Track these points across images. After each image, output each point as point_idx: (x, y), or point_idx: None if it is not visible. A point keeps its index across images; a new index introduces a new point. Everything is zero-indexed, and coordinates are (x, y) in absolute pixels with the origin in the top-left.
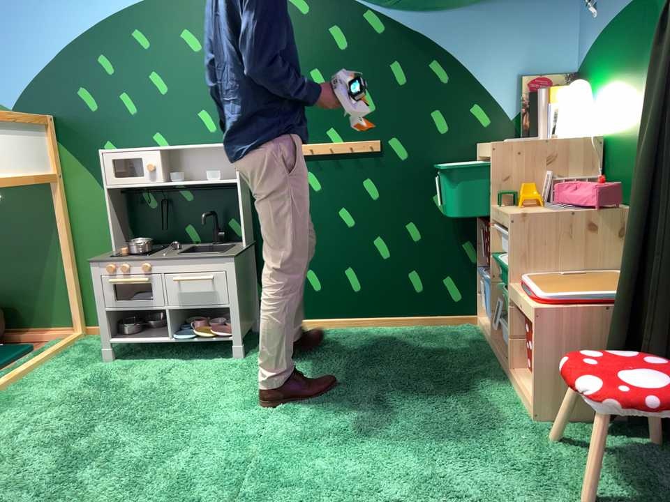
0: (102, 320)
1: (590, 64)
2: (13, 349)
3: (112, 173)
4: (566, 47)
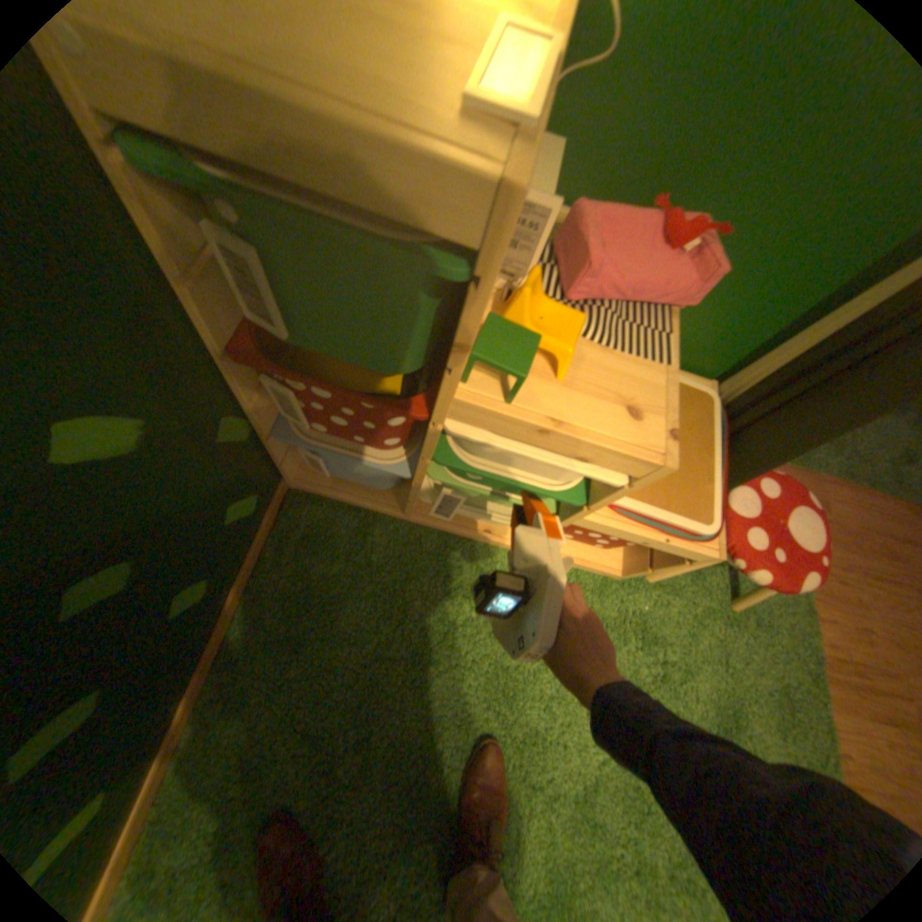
0: None
1: None
2: None
3: None
4: None
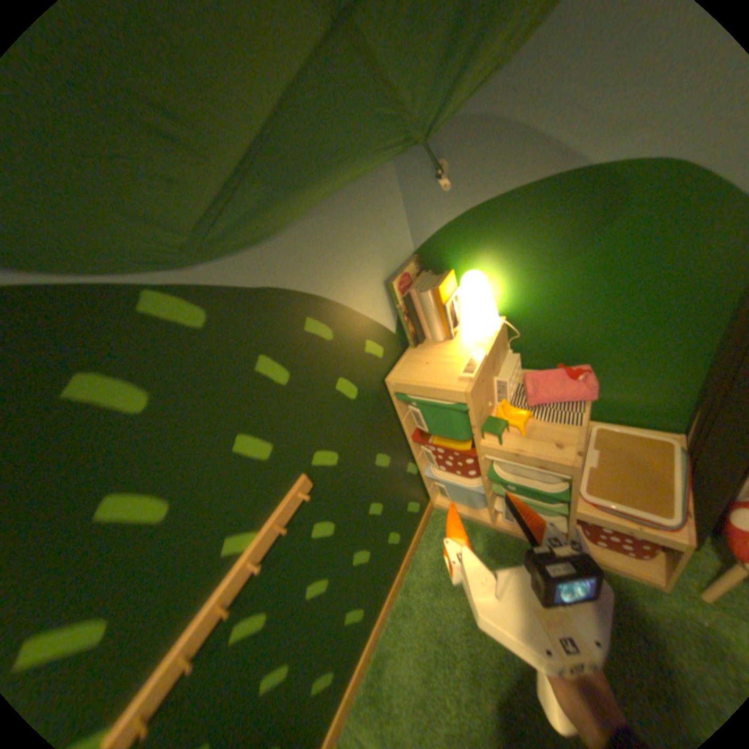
0: None
1: (451, 244)
2: None
3: None
4: (403, 228)
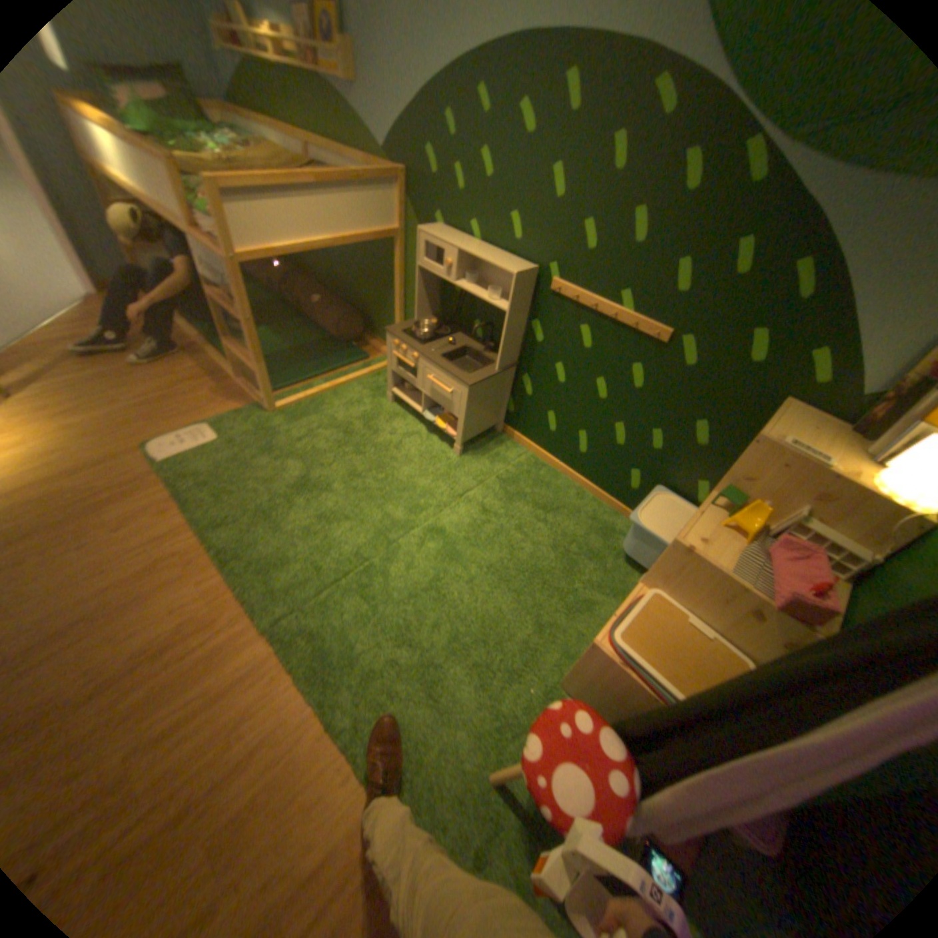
0: (388, 375)
1: None
2: (357, 355)
3: (423, 255)
4: None
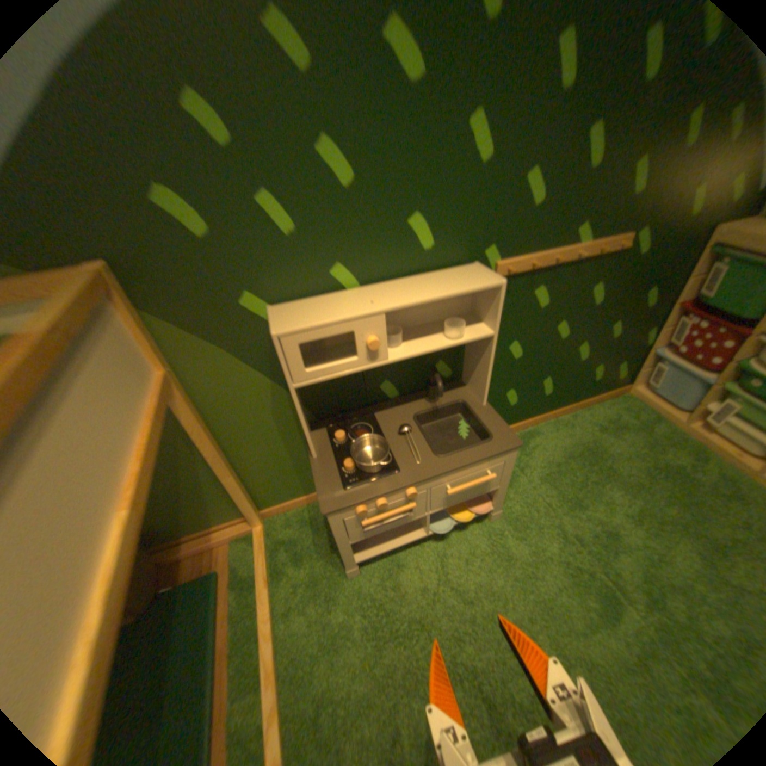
0: (347, 553)
1: None
2: (199, 593)
3: (304, 365)
4: None
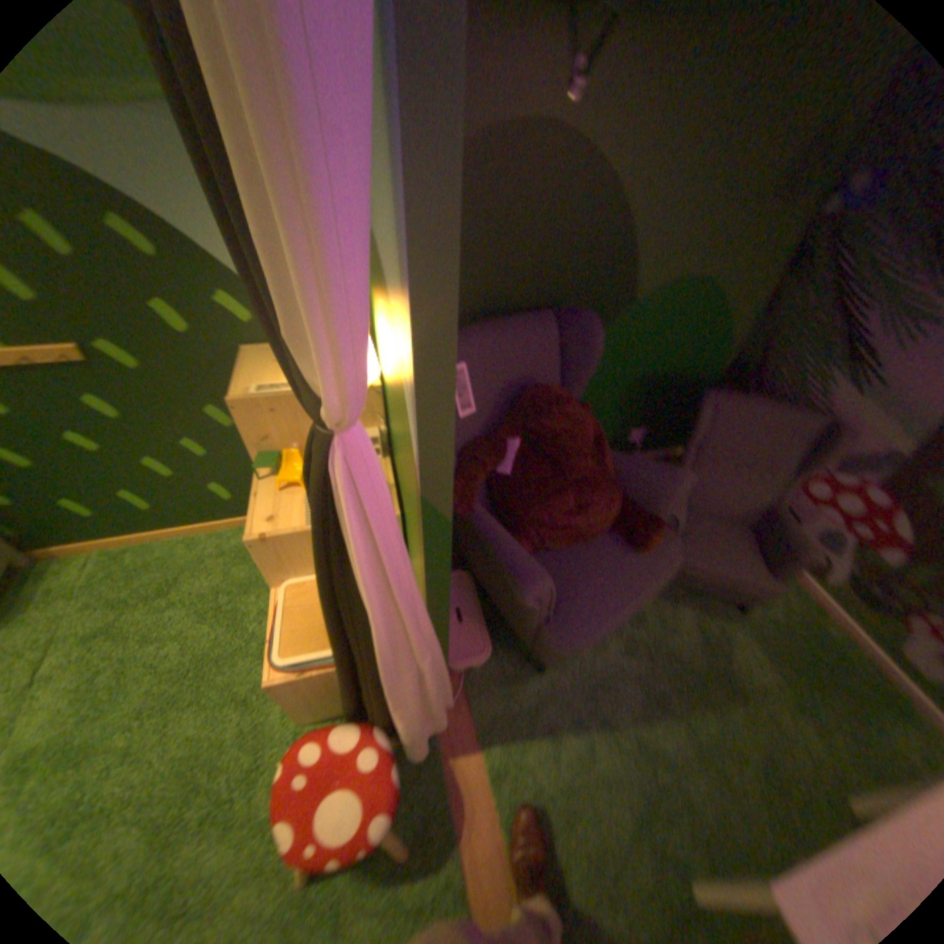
0: None
1: None
2: None
3: None
4: None
